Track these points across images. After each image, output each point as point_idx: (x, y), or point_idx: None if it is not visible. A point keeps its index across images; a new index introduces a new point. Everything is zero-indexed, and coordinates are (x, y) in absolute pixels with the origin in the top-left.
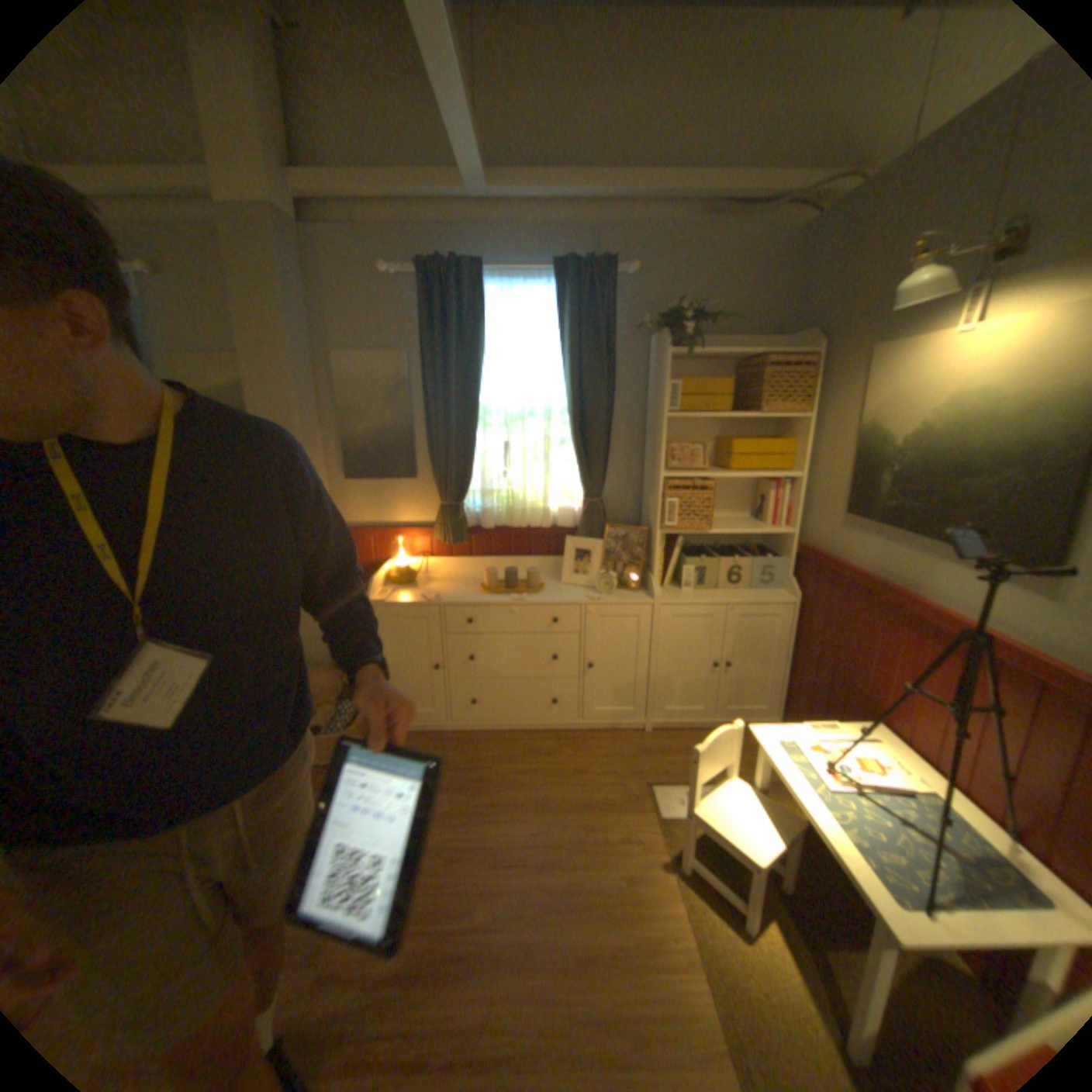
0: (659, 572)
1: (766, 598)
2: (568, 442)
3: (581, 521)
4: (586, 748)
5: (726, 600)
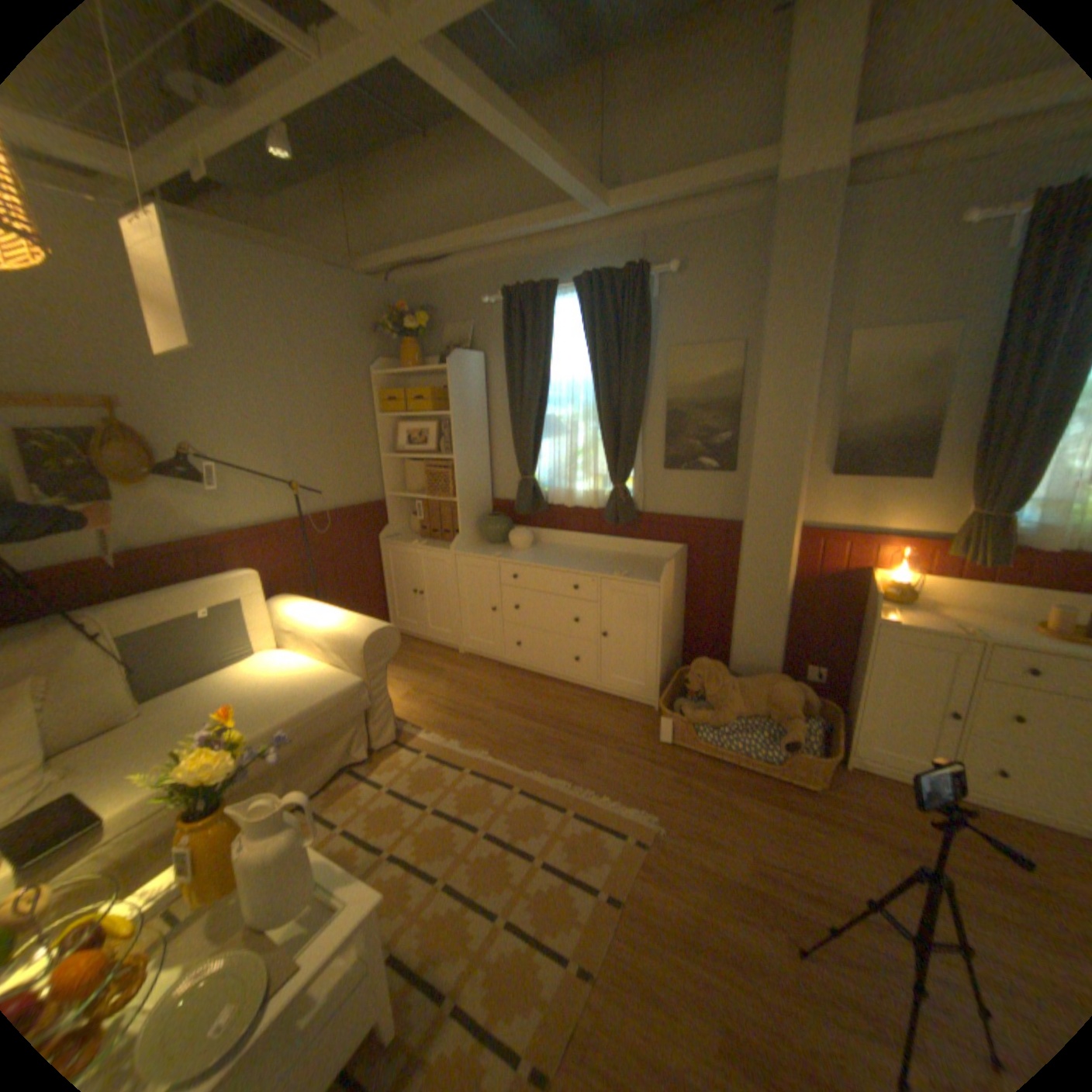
0: None
1: None
2: None
3: None
4: None
5: None
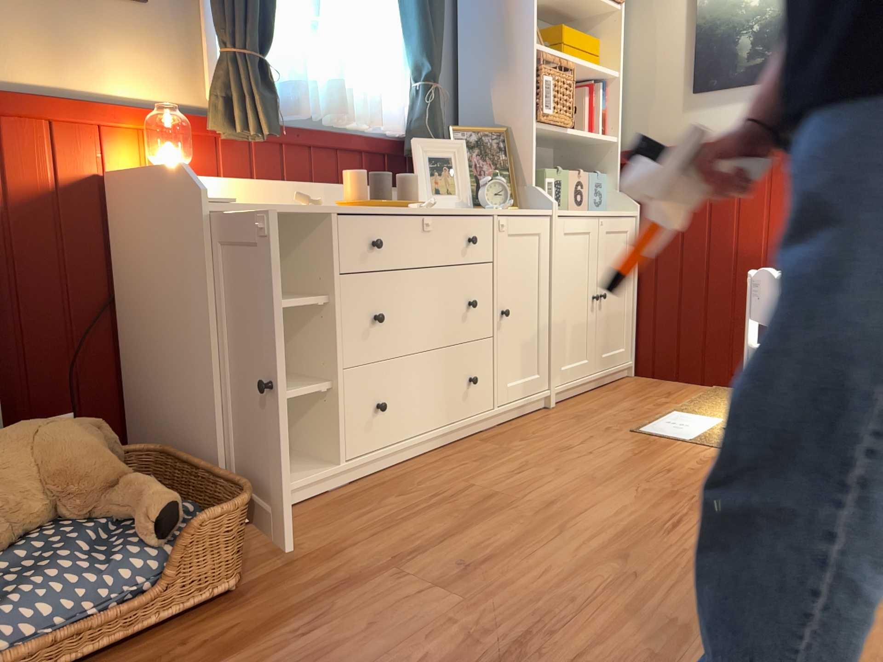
0: (534, 181)
1: (615, 212)
2: None
3: (429, 114)
4: (527, 434)
5: (595, 212)
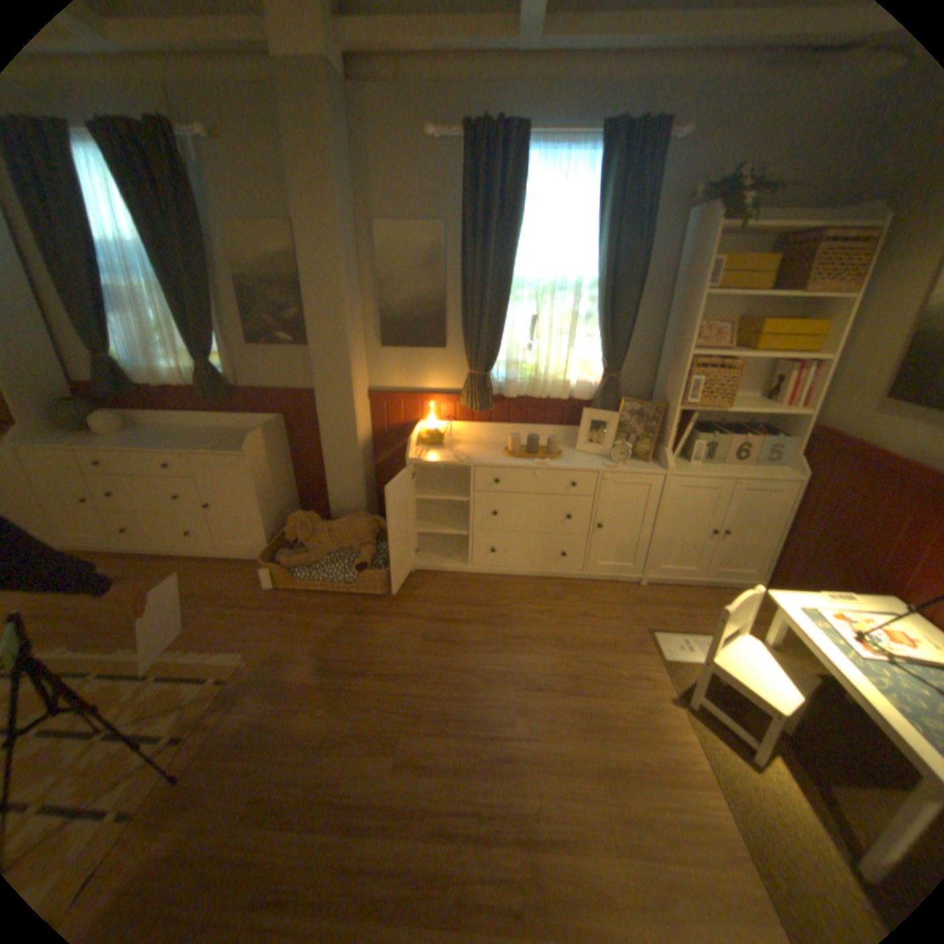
0: (673, 445)
1: (775, 475)
2: (595, 317)
3: (600, 394)
4: (590, 595)
5: (736, 474)
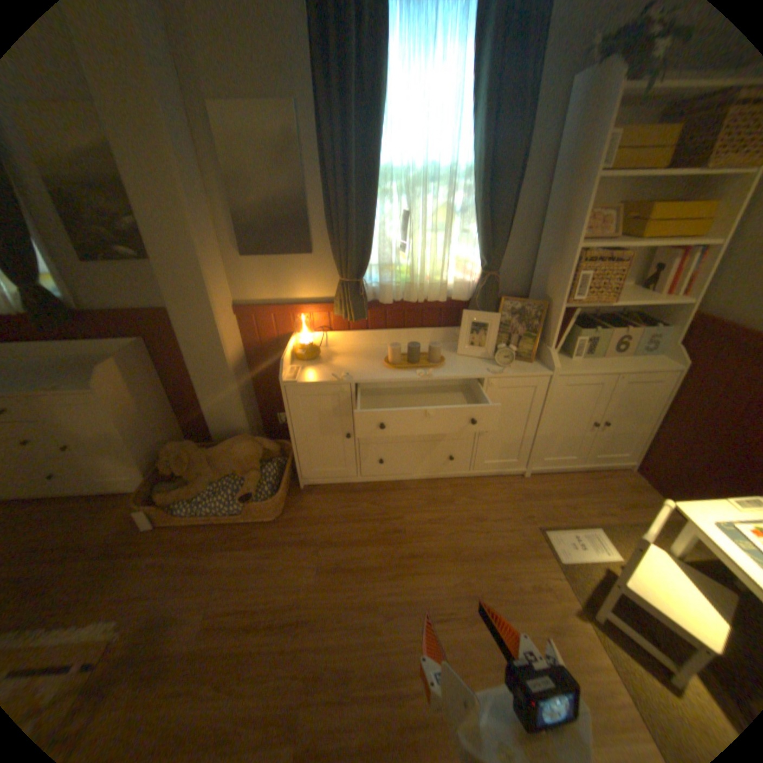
0: (557, 344)
1: (655, 366)
2: (471, 210)
3: (480, 294)
4: (478, 494)
5: (619, 369)
